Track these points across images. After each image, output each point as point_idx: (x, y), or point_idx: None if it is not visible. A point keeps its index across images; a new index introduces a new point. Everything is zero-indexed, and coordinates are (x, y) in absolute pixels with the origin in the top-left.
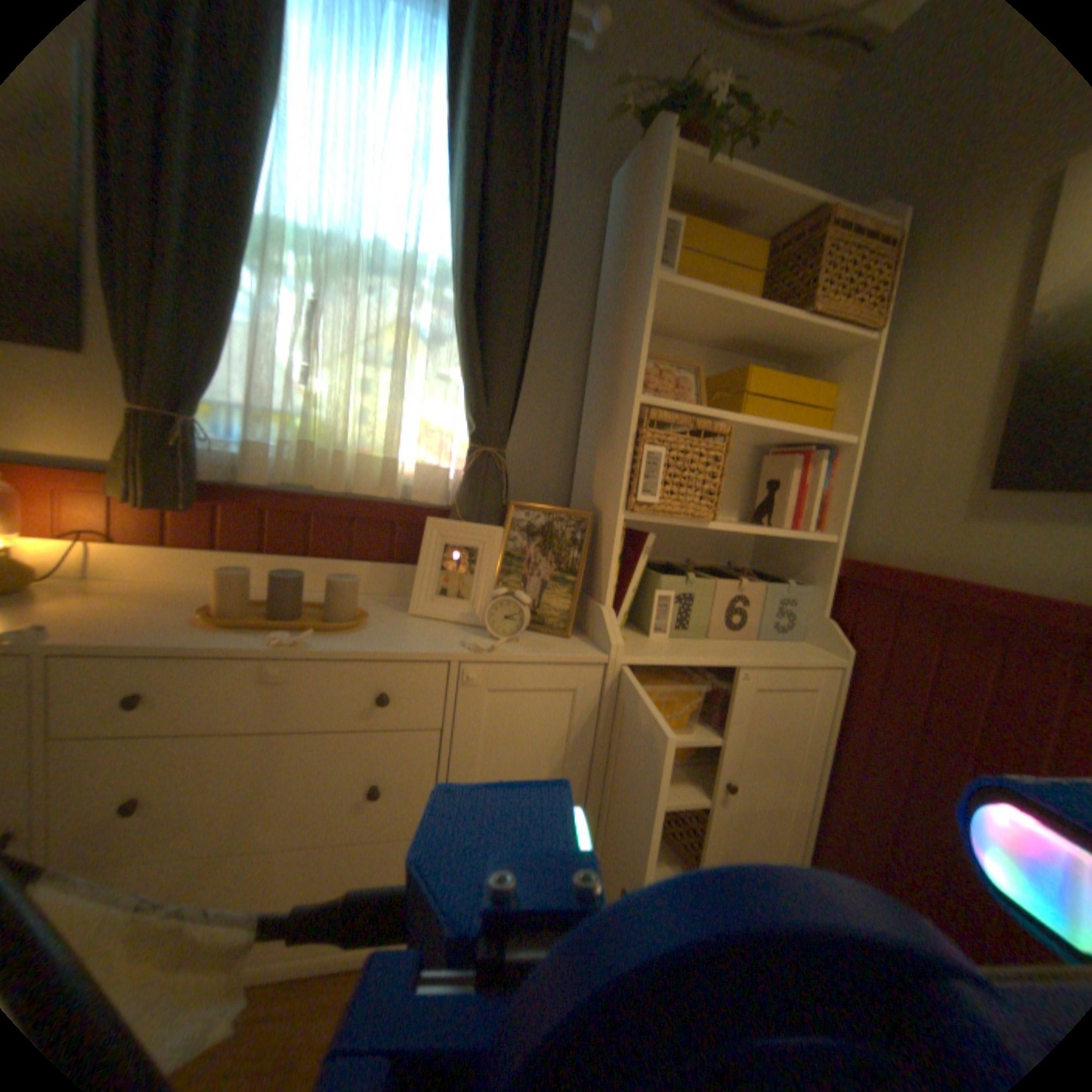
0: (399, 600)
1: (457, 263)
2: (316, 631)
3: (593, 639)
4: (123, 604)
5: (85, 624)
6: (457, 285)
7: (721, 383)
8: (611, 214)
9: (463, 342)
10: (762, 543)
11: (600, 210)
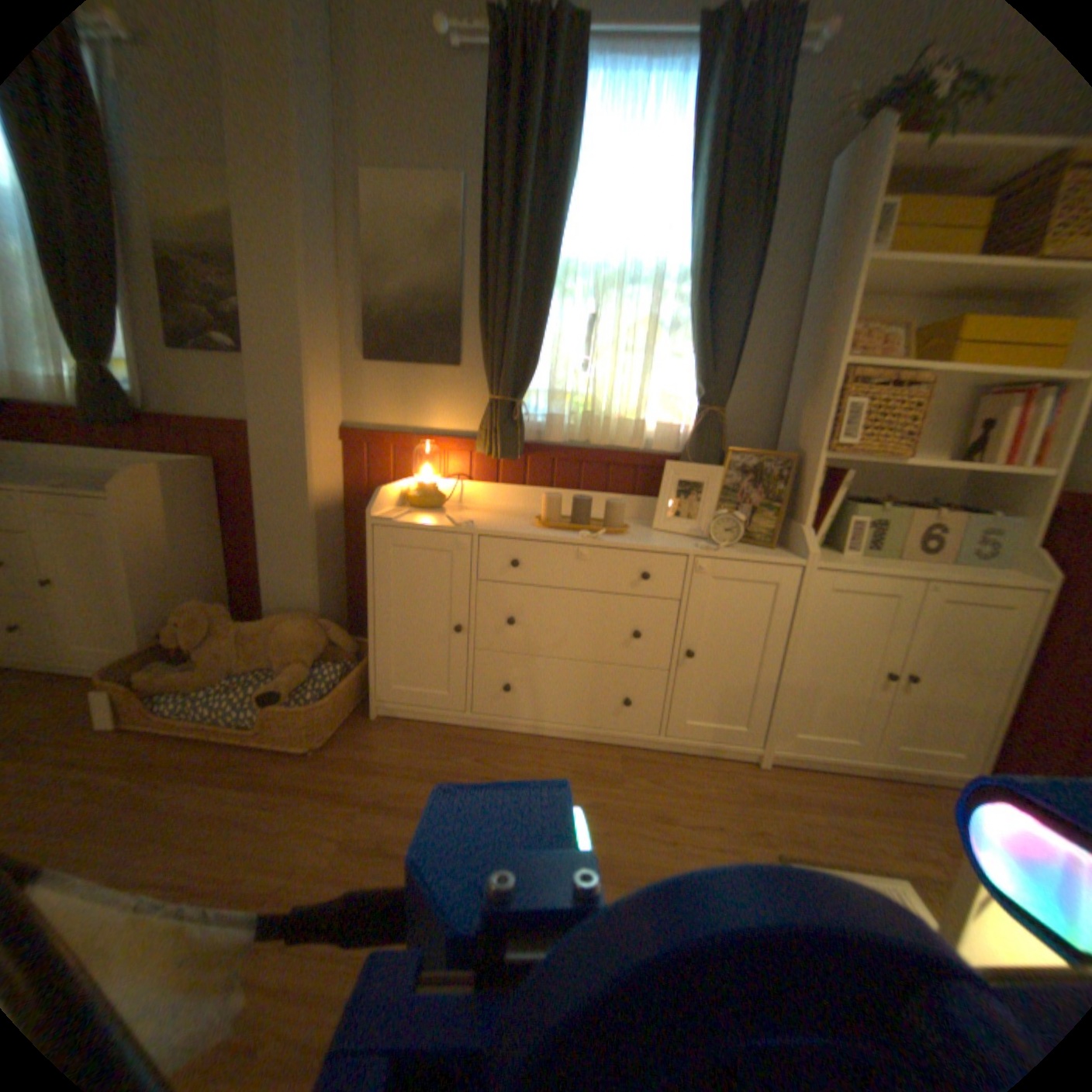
0: (638, 522)
1: (694, 268)
2: (599, 533)
3: (792, 551)
4: (489, 515)
5: (483, 522)
6: (693, 285)
7: (934, 331)
8: (829, 191)
9: (697, 329)
10: (974, 480)
11: (818, 190)
